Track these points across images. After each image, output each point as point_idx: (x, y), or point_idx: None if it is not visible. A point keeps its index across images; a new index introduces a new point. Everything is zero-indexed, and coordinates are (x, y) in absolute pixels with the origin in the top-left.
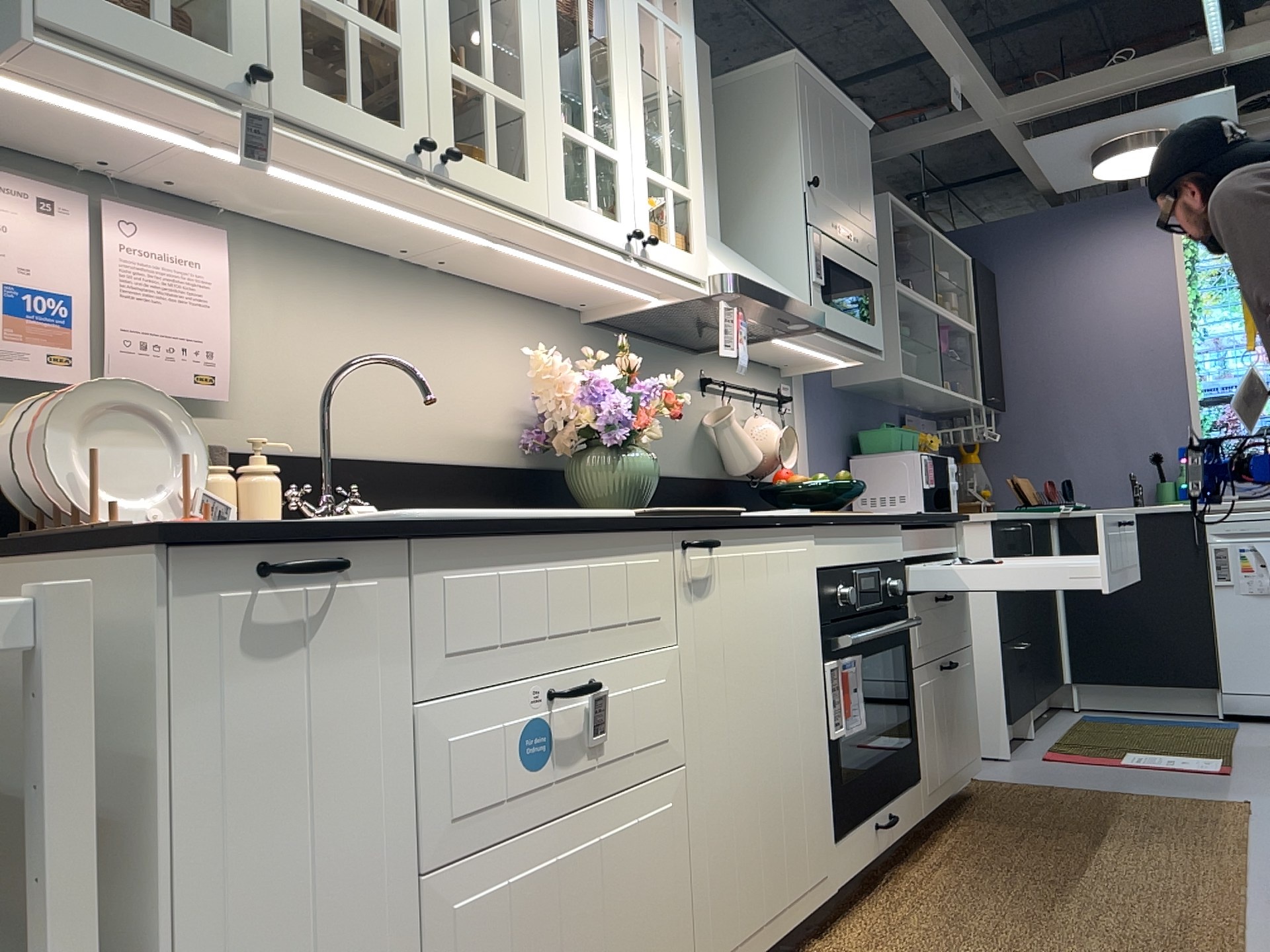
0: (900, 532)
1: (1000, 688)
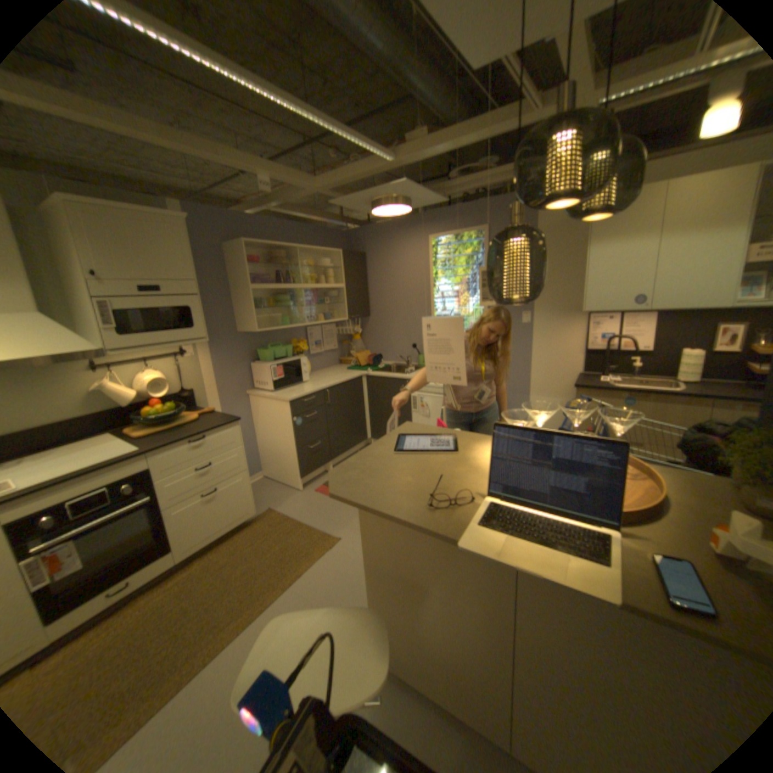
0: (140, 461)
1: (297, 467)
